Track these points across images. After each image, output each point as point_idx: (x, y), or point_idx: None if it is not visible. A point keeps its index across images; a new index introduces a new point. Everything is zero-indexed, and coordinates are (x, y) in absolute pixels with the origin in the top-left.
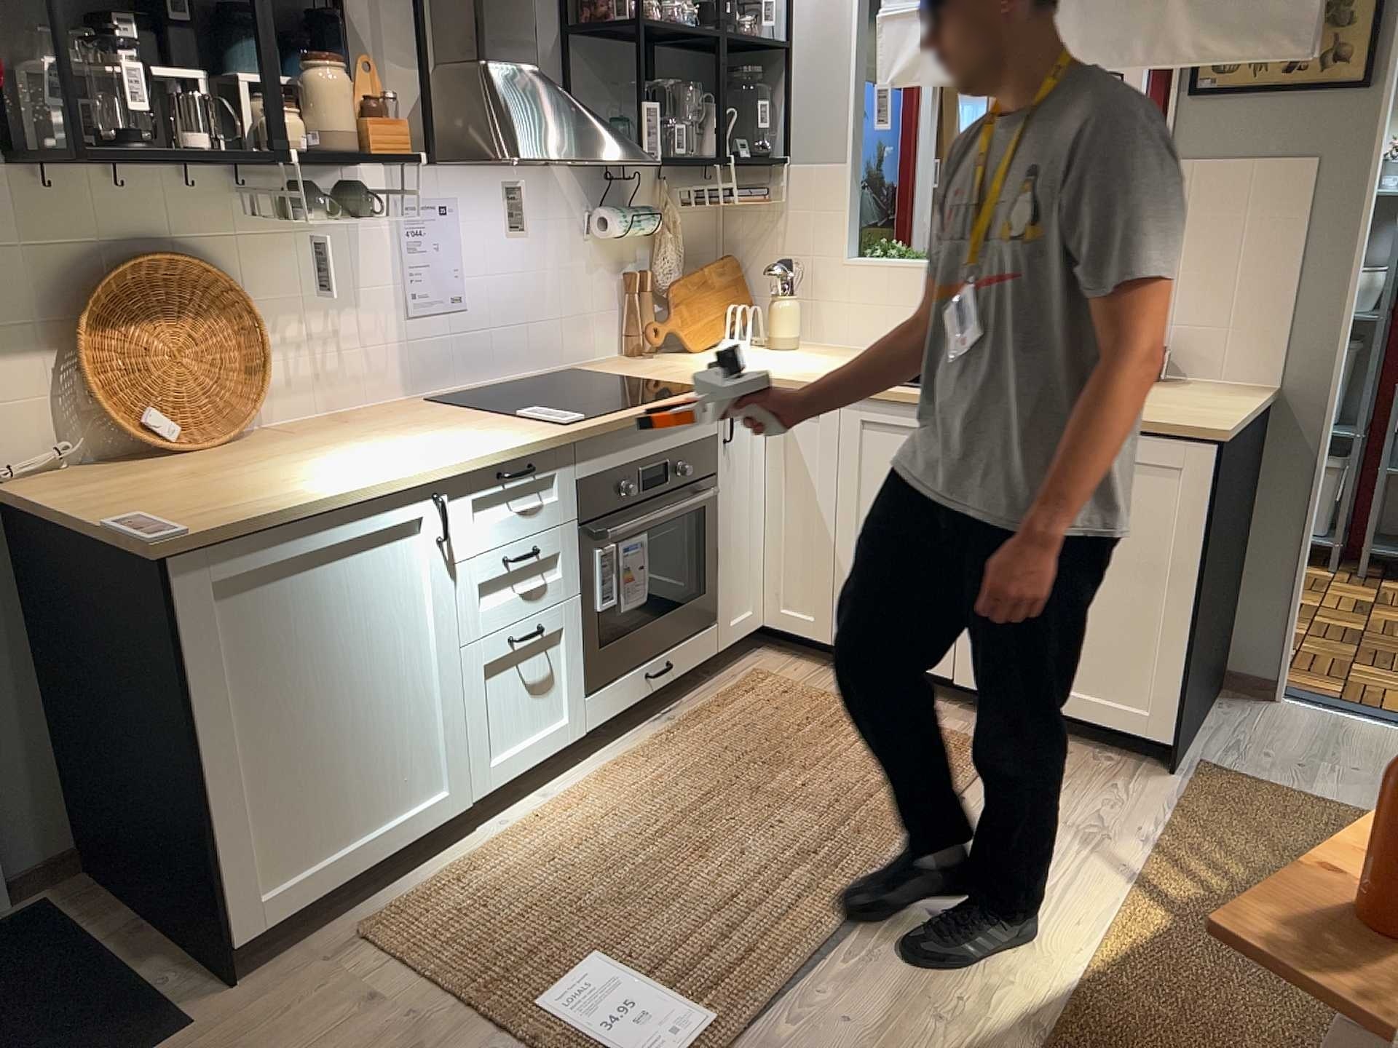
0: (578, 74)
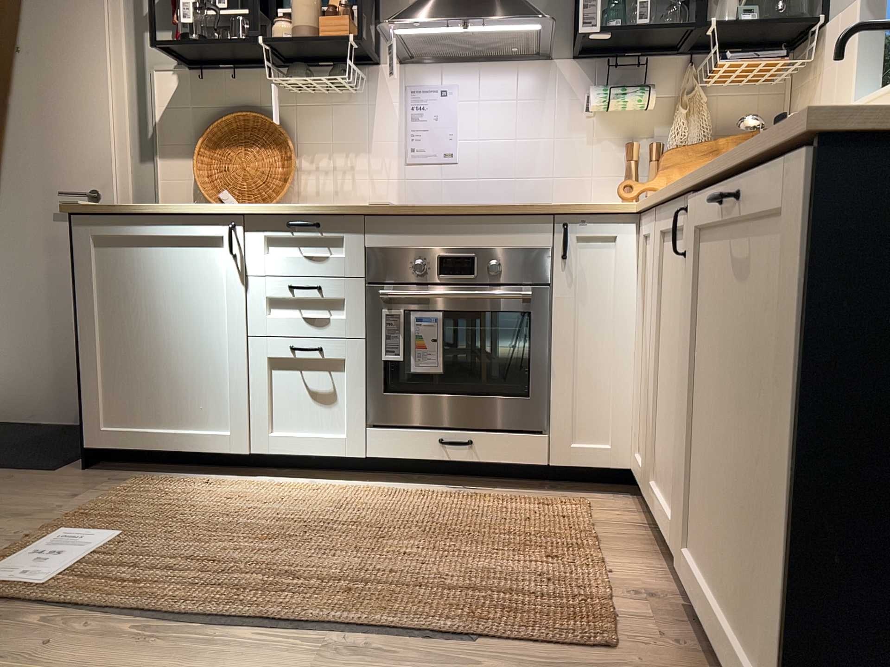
0: None
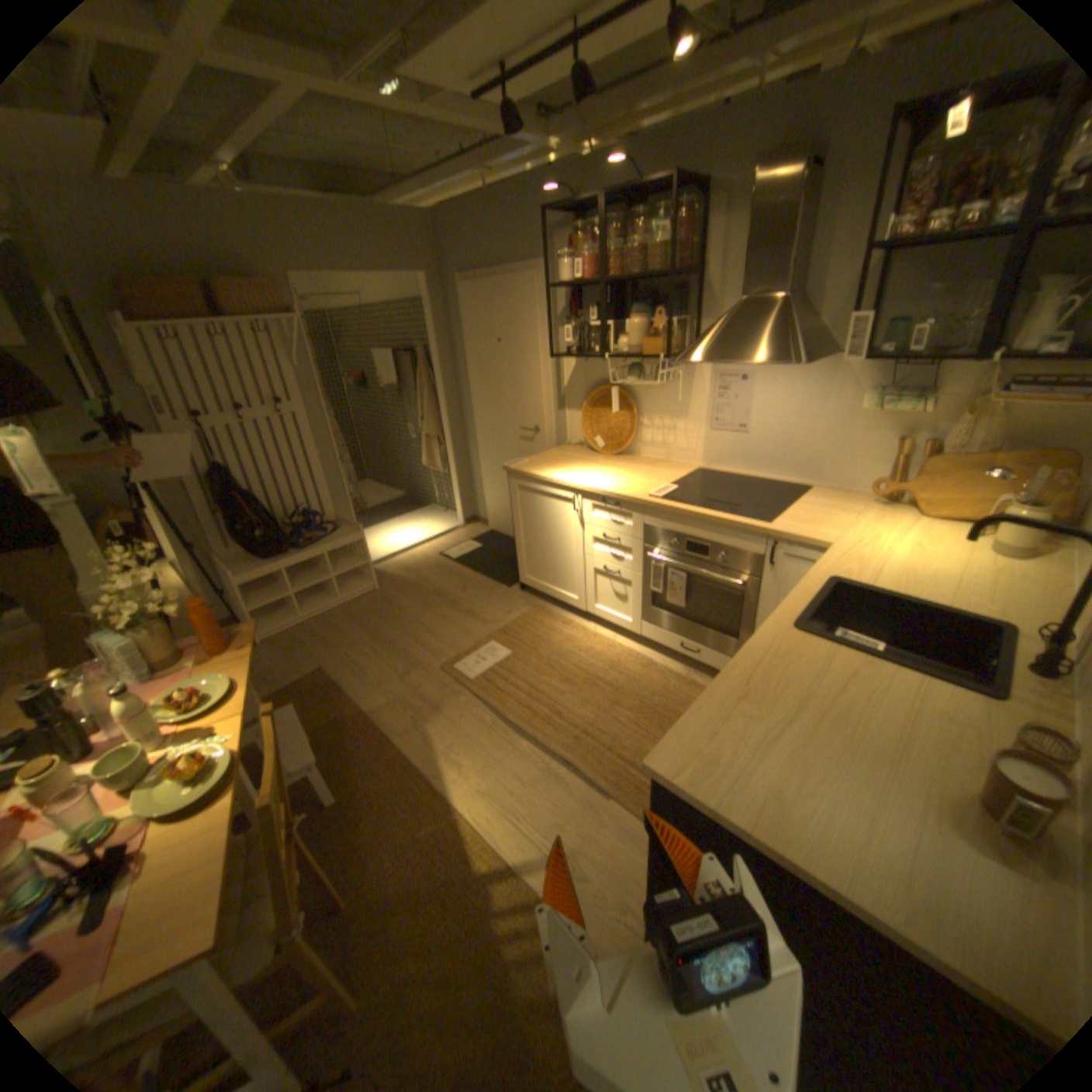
0: (898, 279)
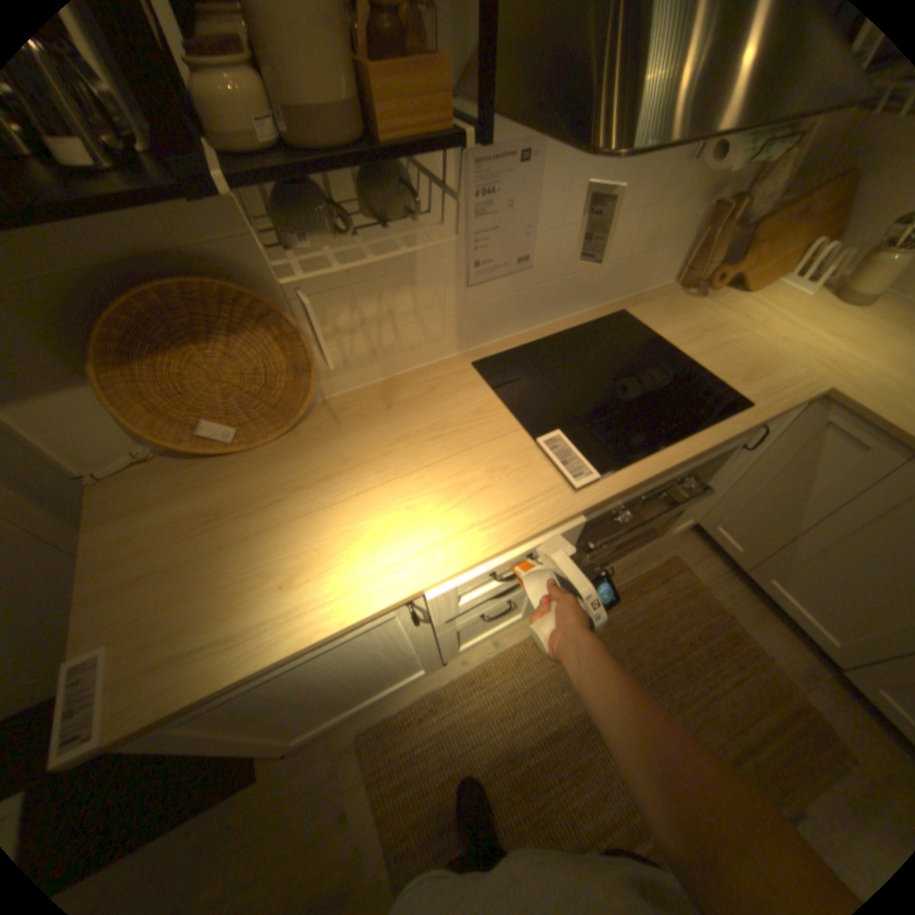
0: None
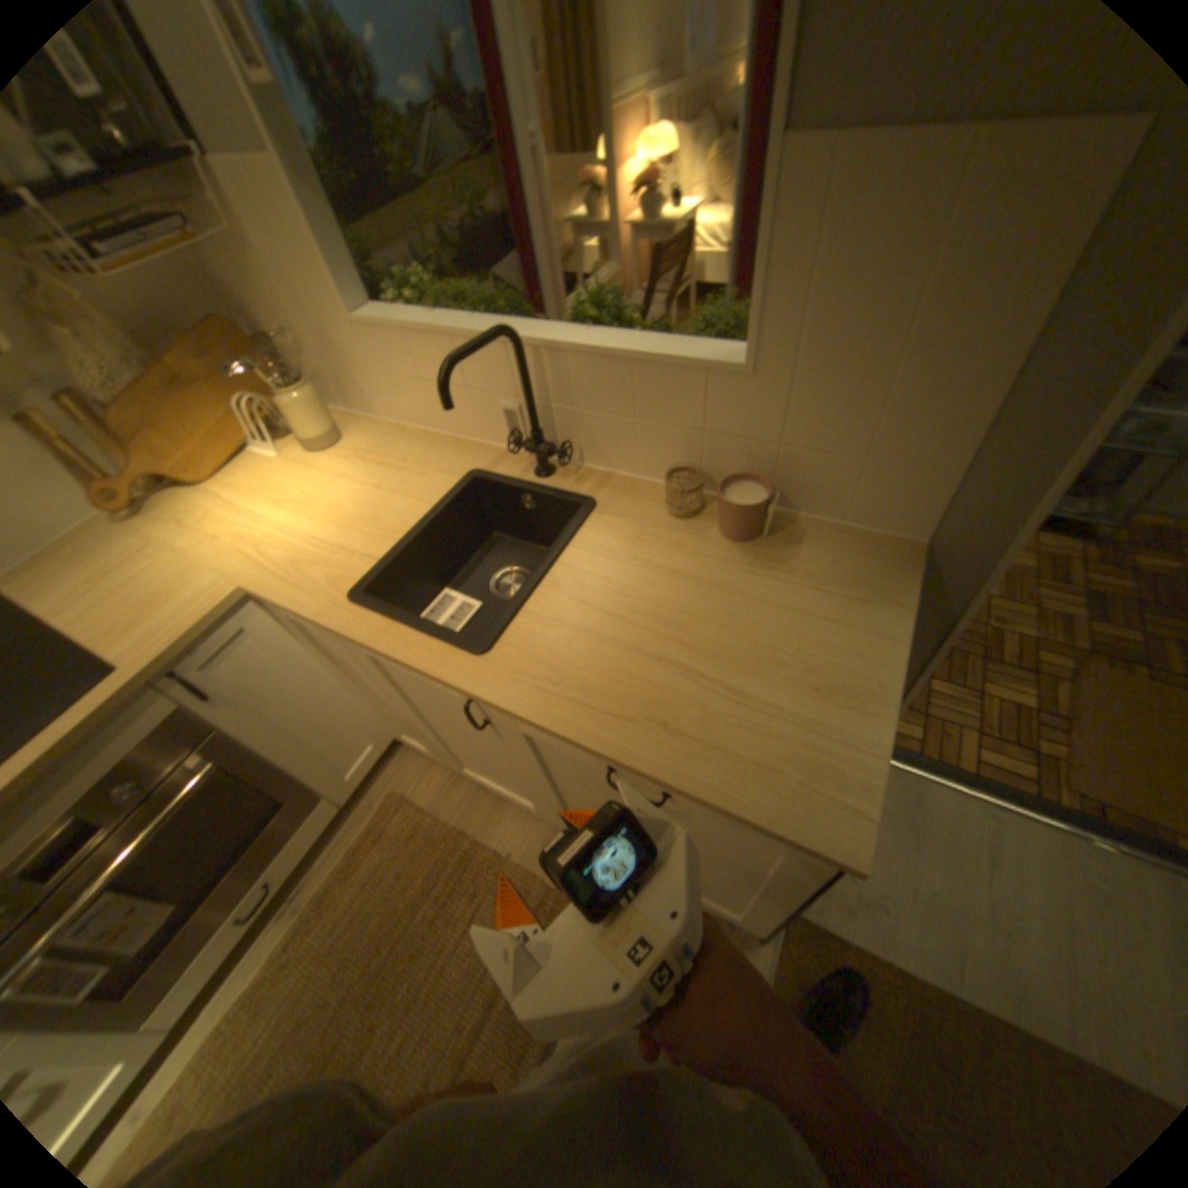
0: None
